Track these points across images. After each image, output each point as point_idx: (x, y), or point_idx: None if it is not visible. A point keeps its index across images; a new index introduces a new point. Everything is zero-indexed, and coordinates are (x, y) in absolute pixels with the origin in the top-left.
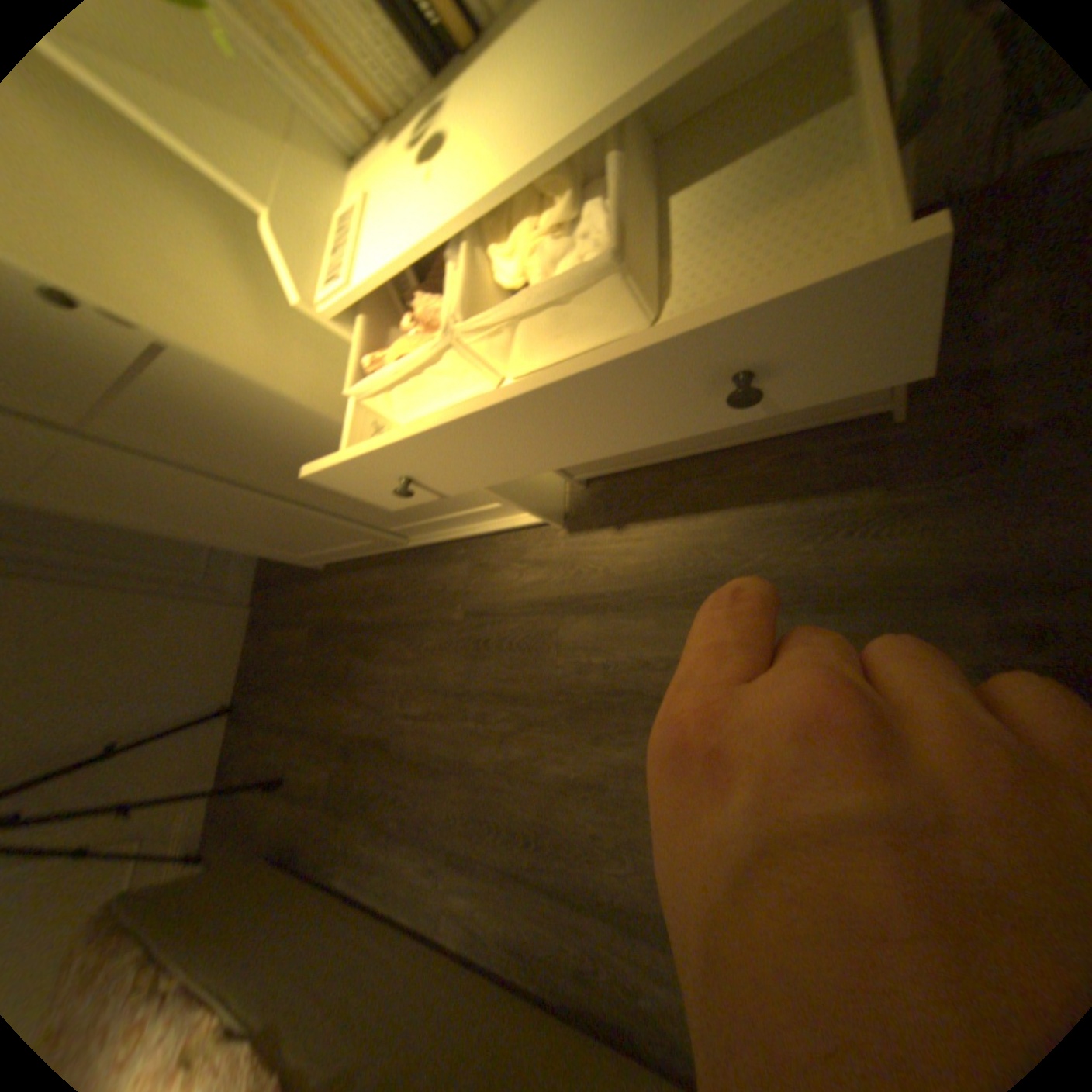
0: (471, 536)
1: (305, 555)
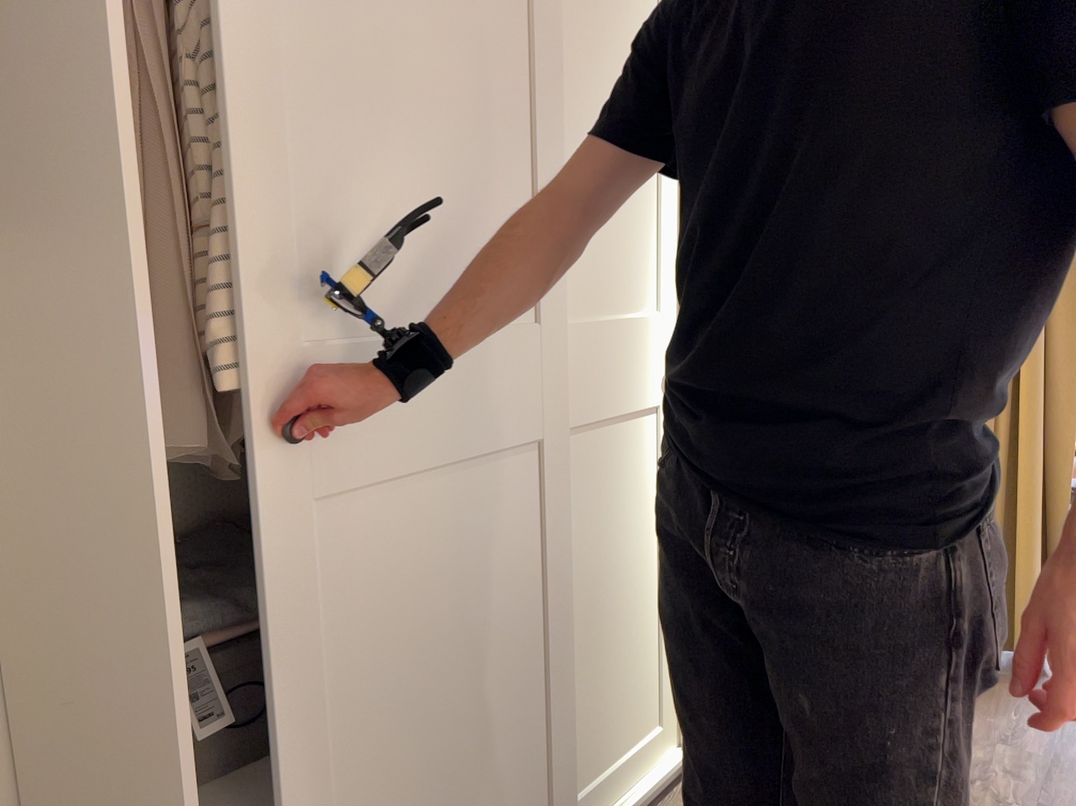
0: None
1: None
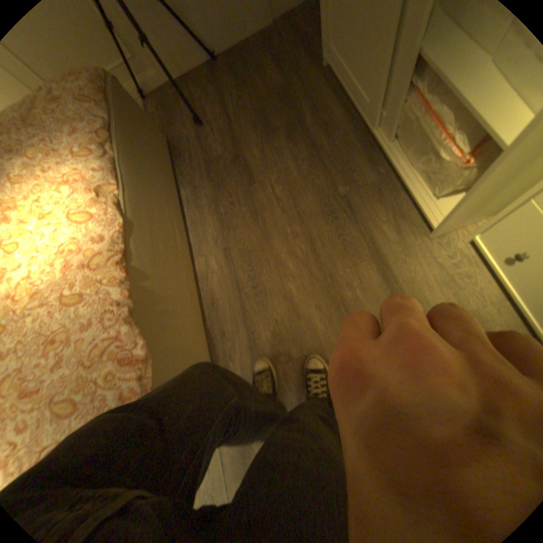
0: (397, 174)
1: (329, 46)
